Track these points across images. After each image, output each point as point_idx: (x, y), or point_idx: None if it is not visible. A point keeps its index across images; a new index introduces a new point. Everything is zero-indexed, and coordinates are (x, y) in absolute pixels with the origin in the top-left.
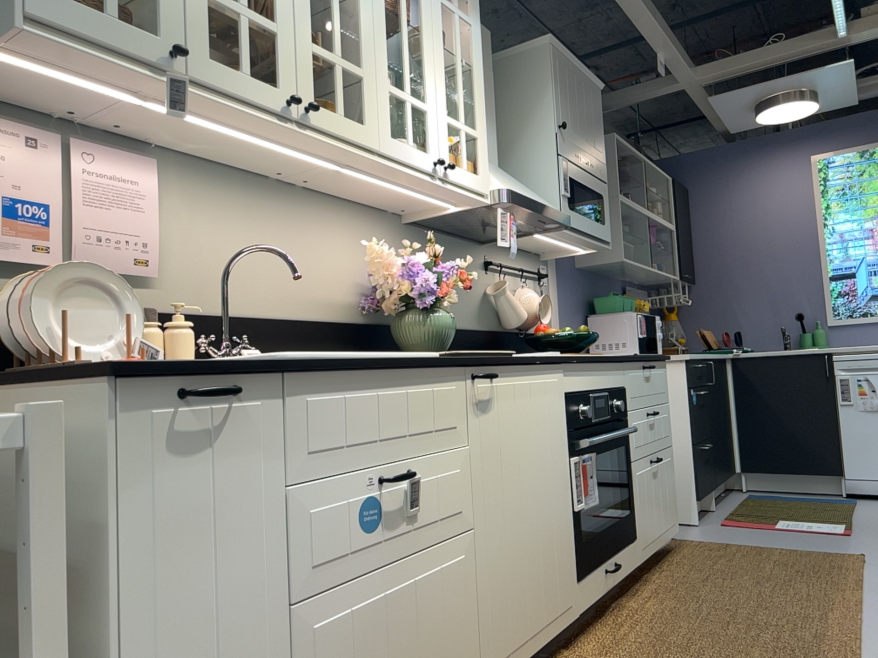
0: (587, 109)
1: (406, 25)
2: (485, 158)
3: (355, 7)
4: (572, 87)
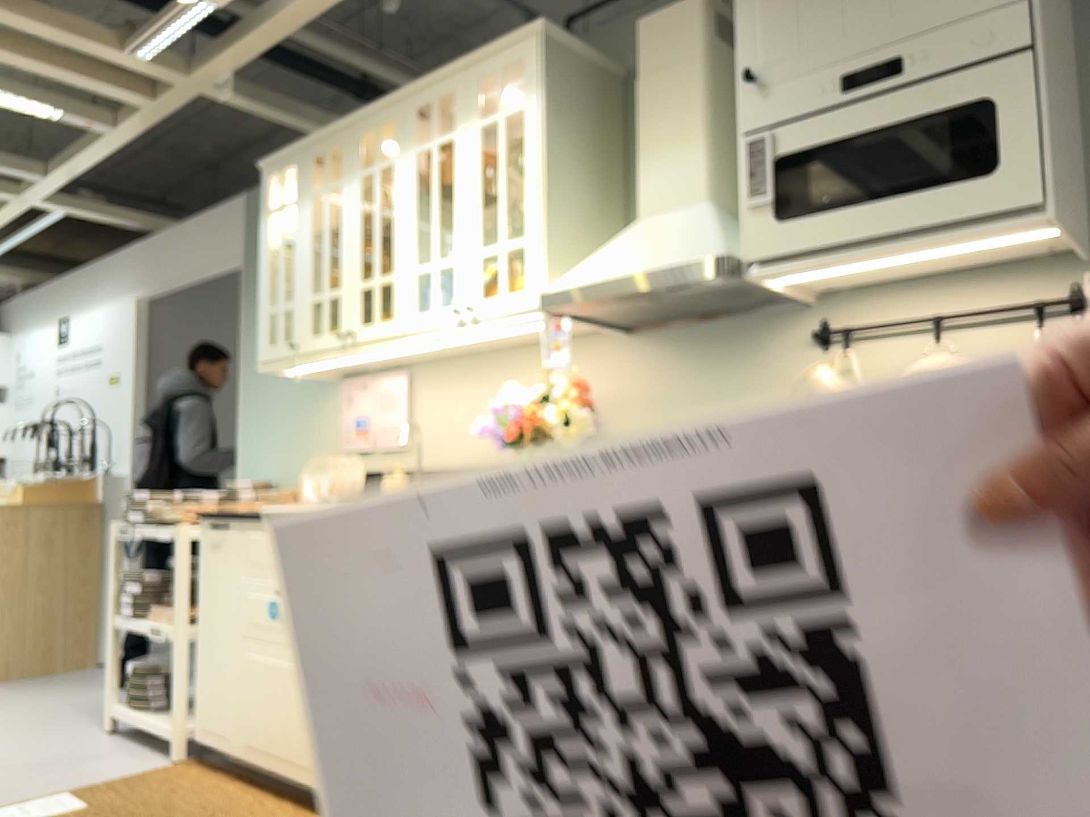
0: None
1: (434, 196)
2: (534, 262)
3: (395, 223)
4: None
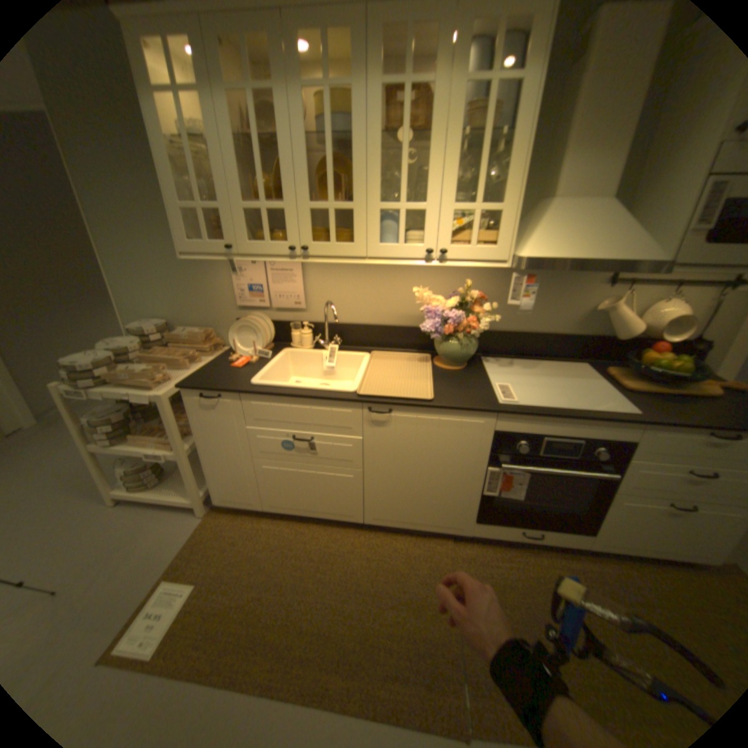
0: None
1: (406, 140)
2: (509, 228)
3: (352, 153)
4: None
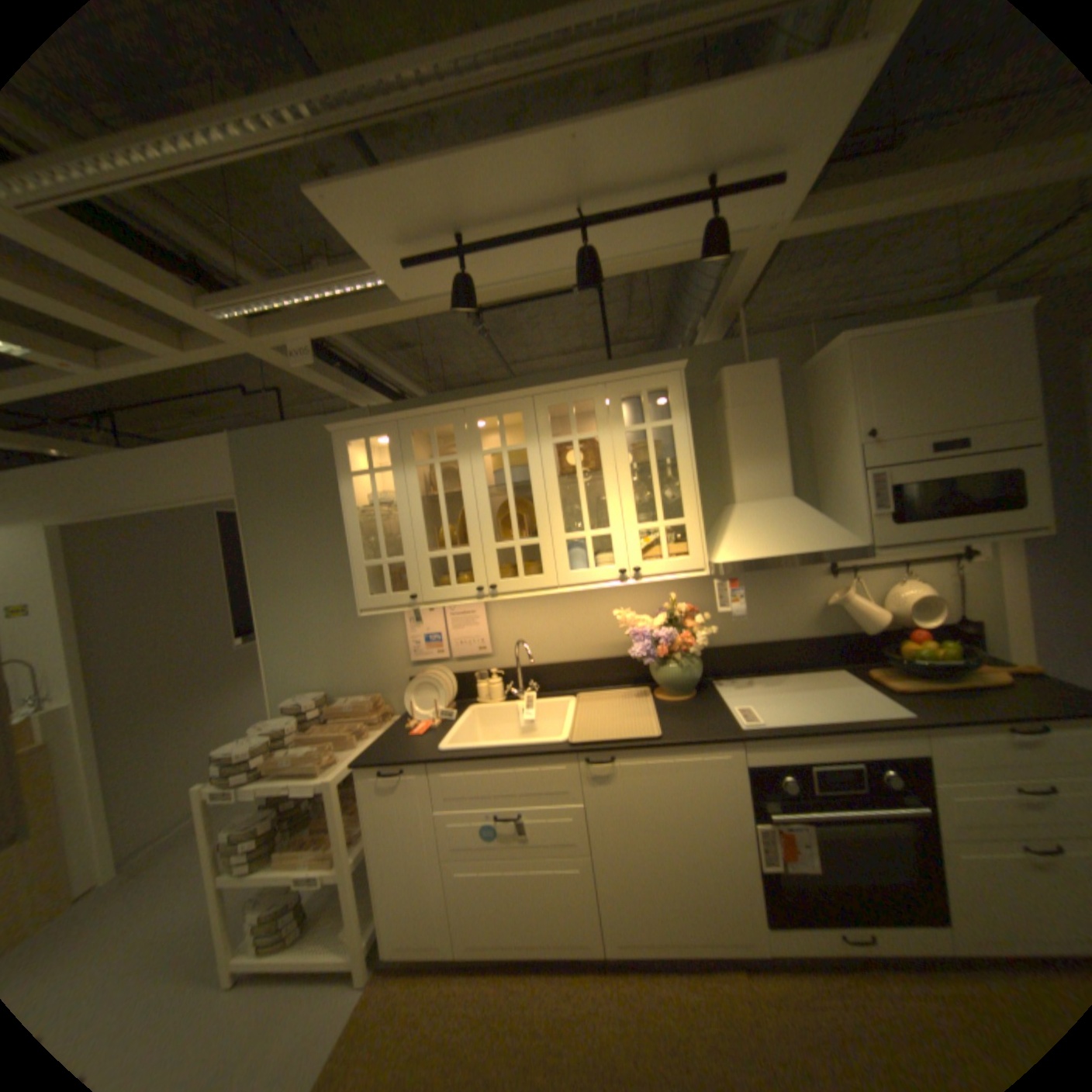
0: (966, 367)
1: (581, 480)
2: (697, 539)
3: (533, 497)
4: (912, 362)
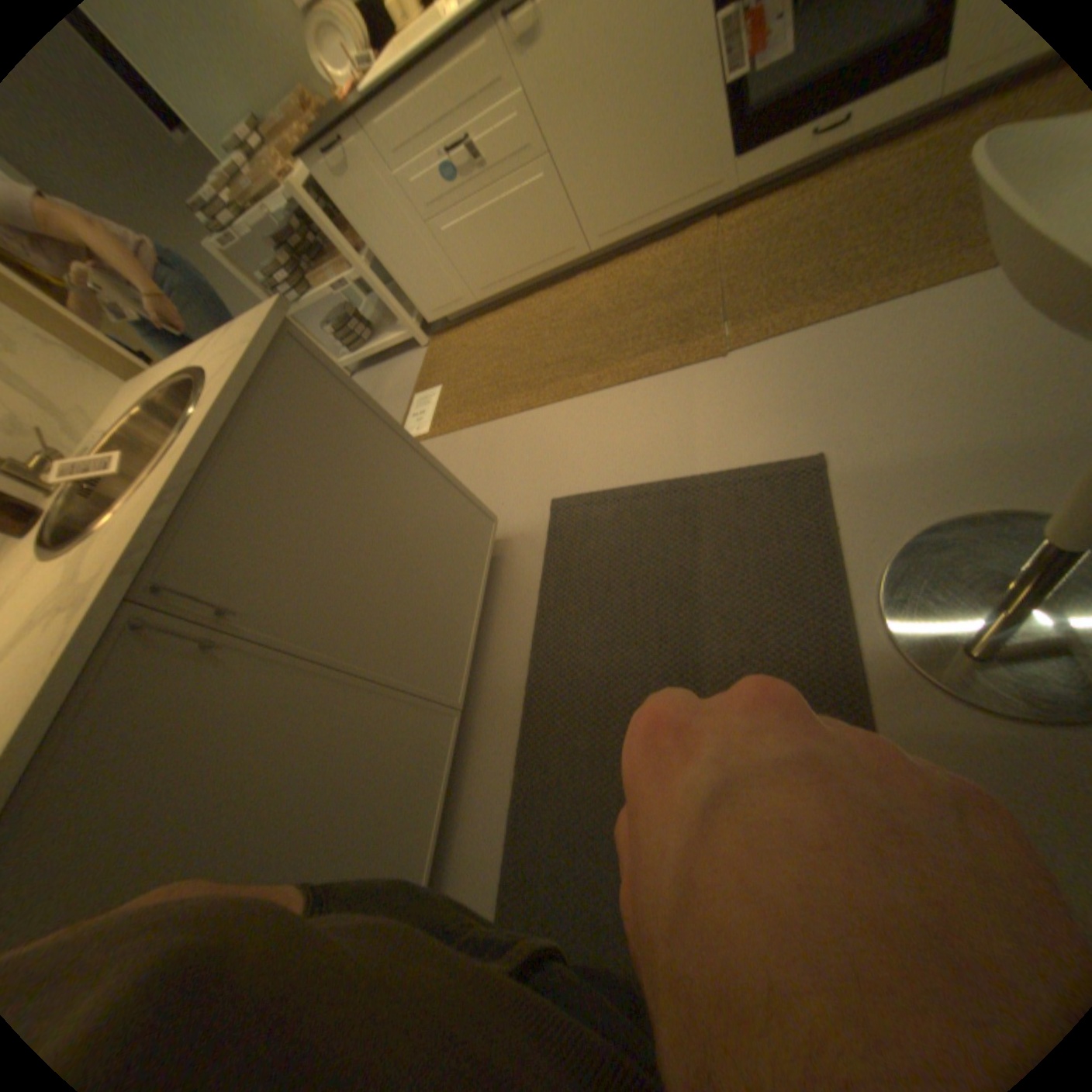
0: None
1: None
2: None
3: None
4: None
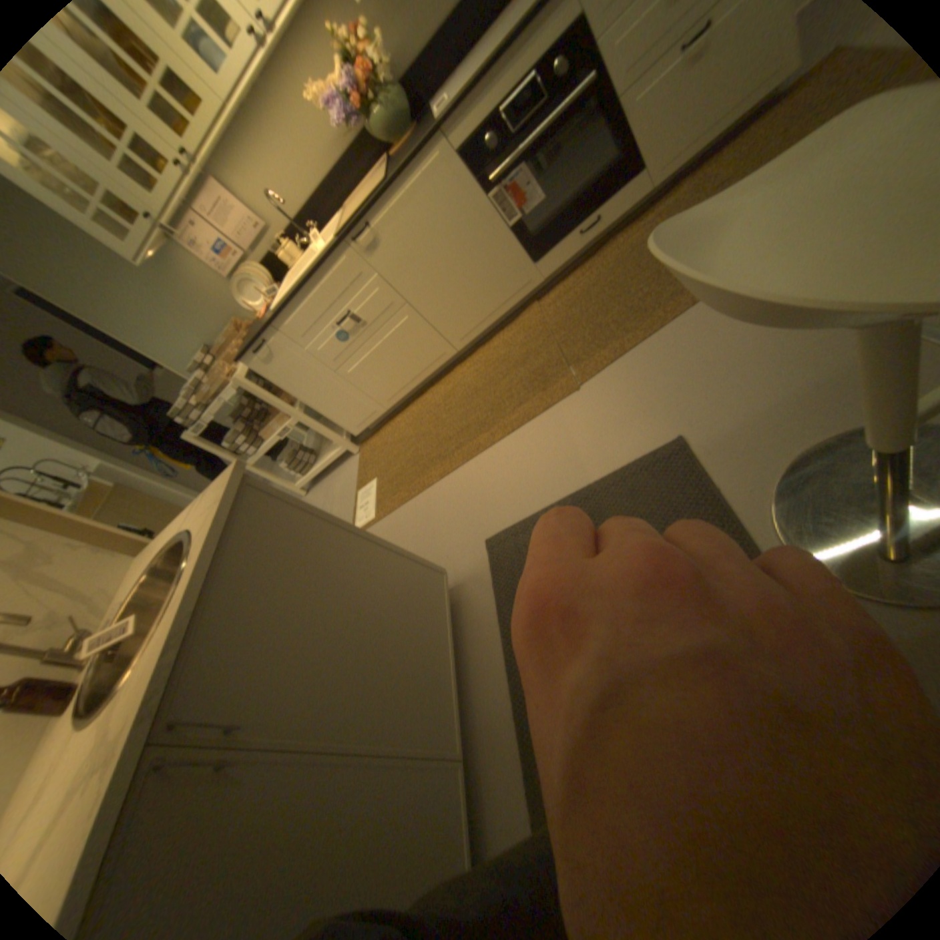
0: None
1: None
2: None
3: None
4: None
